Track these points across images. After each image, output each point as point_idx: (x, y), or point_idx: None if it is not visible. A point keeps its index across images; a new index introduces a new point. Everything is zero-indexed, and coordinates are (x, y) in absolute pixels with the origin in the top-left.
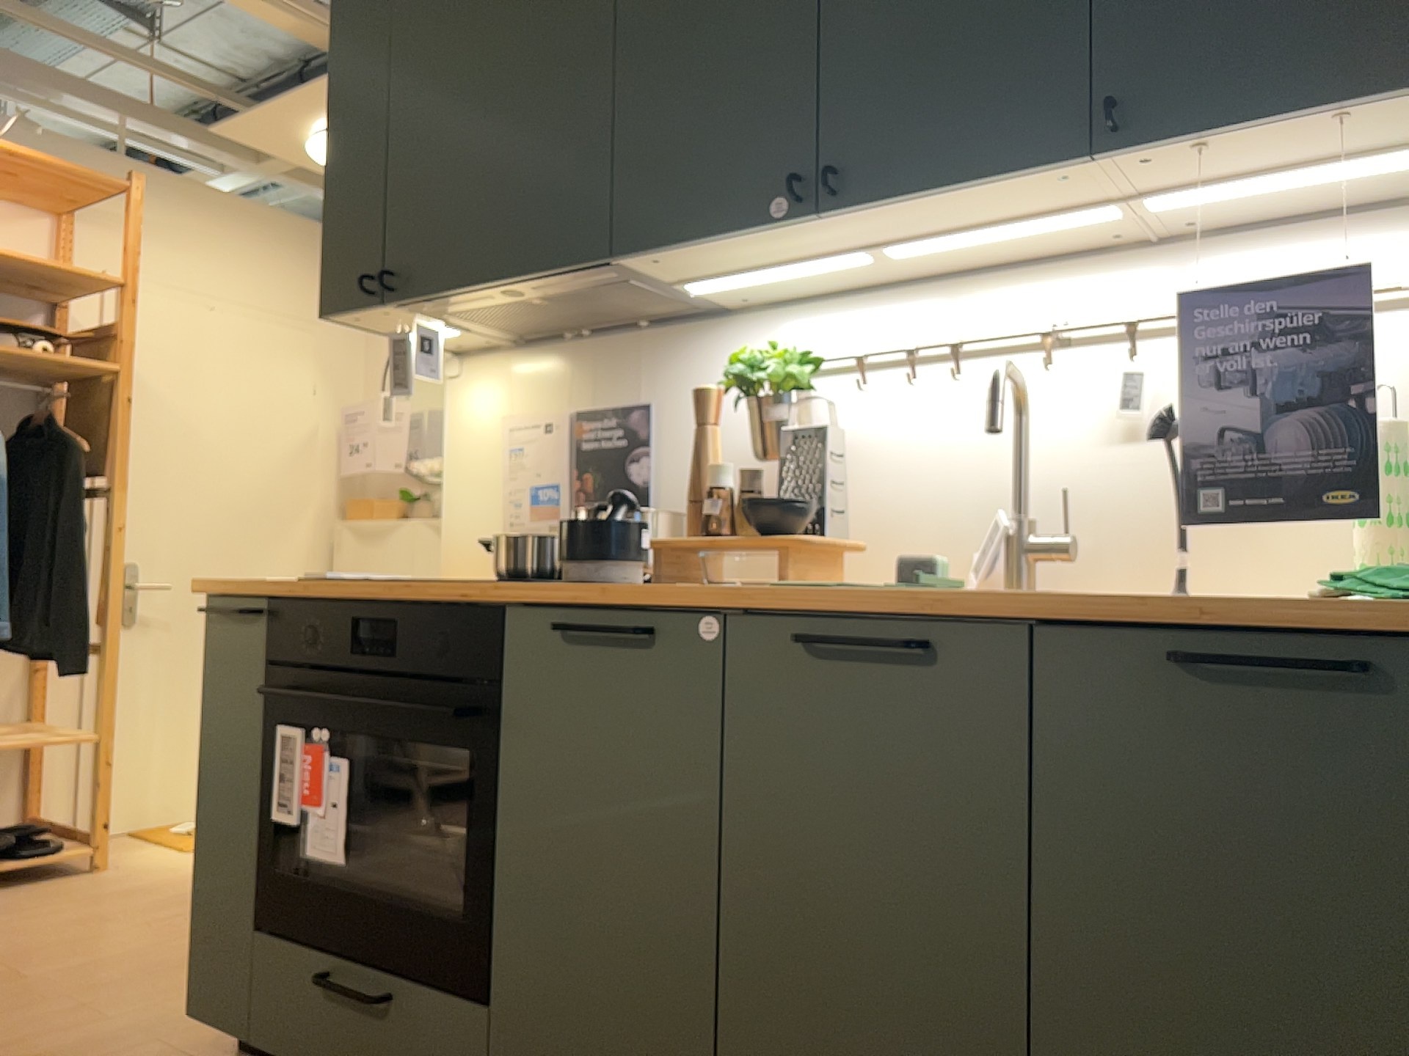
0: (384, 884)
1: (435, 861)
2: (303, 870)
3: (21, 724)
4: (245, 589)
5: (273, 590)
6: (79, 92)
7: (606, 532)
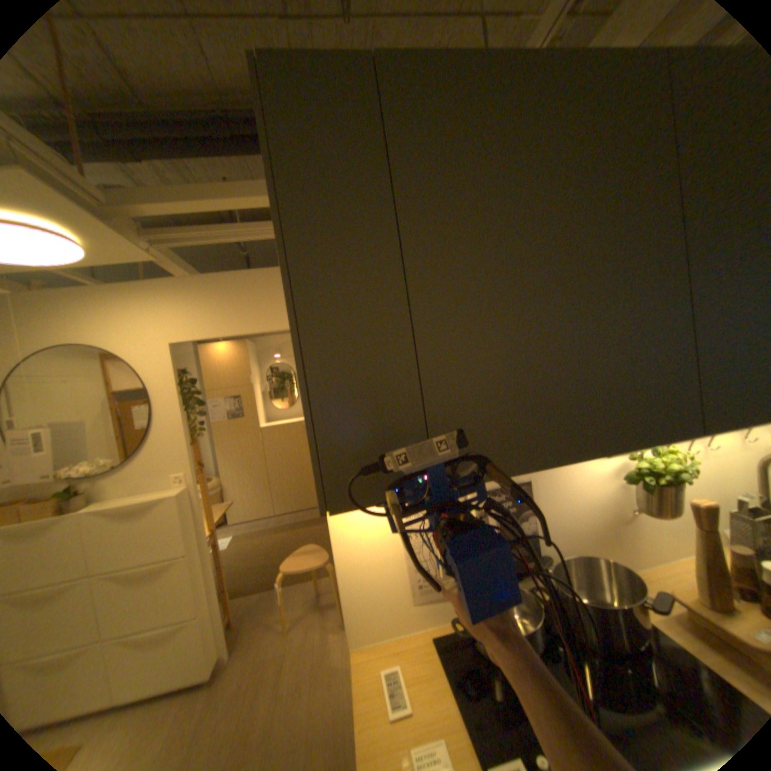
0: None
1: None
2: None
3: None
4: None
5: None
6: None
7: None
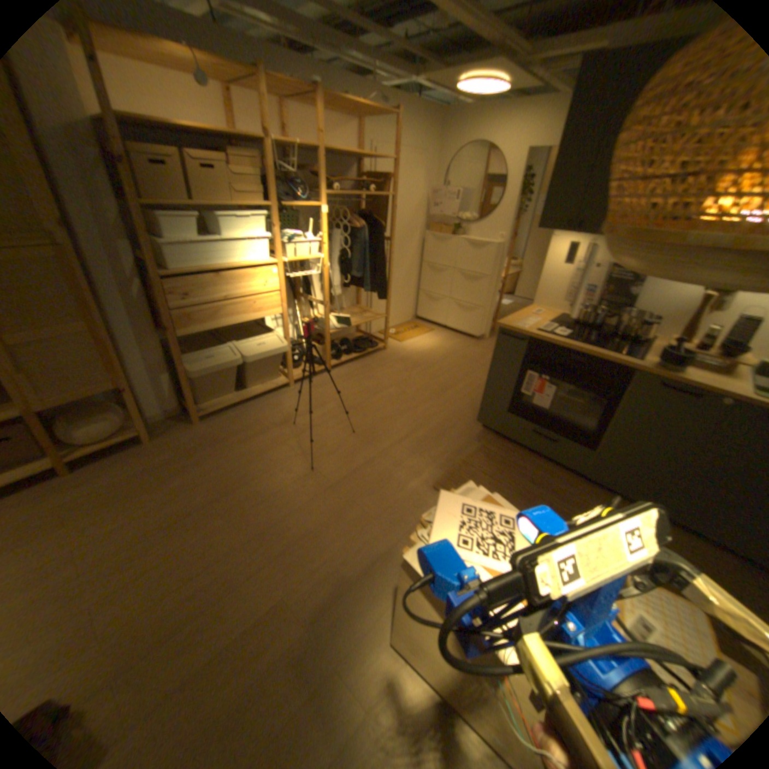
0: (551, 412)
1: (576, 414)
2: (521, 401)
3: (355, 307)
4: (519, 332)
5: (529, 334)
6: (362, 53)
7: (684, 358)
